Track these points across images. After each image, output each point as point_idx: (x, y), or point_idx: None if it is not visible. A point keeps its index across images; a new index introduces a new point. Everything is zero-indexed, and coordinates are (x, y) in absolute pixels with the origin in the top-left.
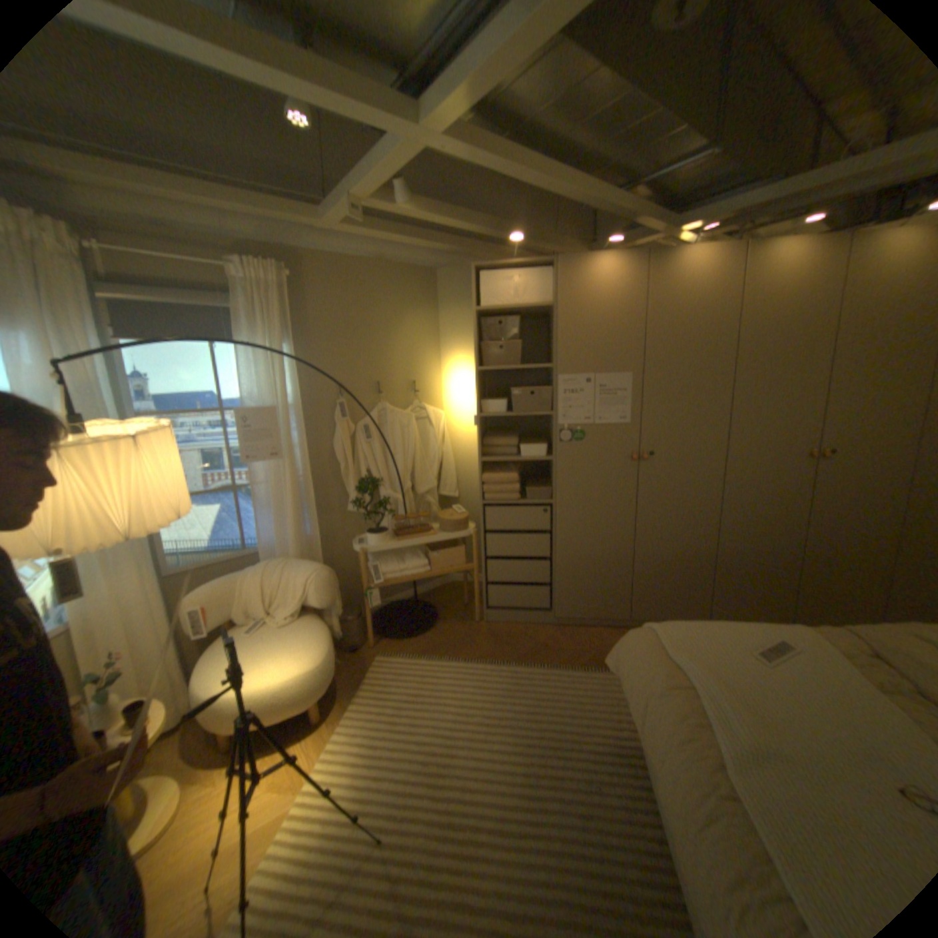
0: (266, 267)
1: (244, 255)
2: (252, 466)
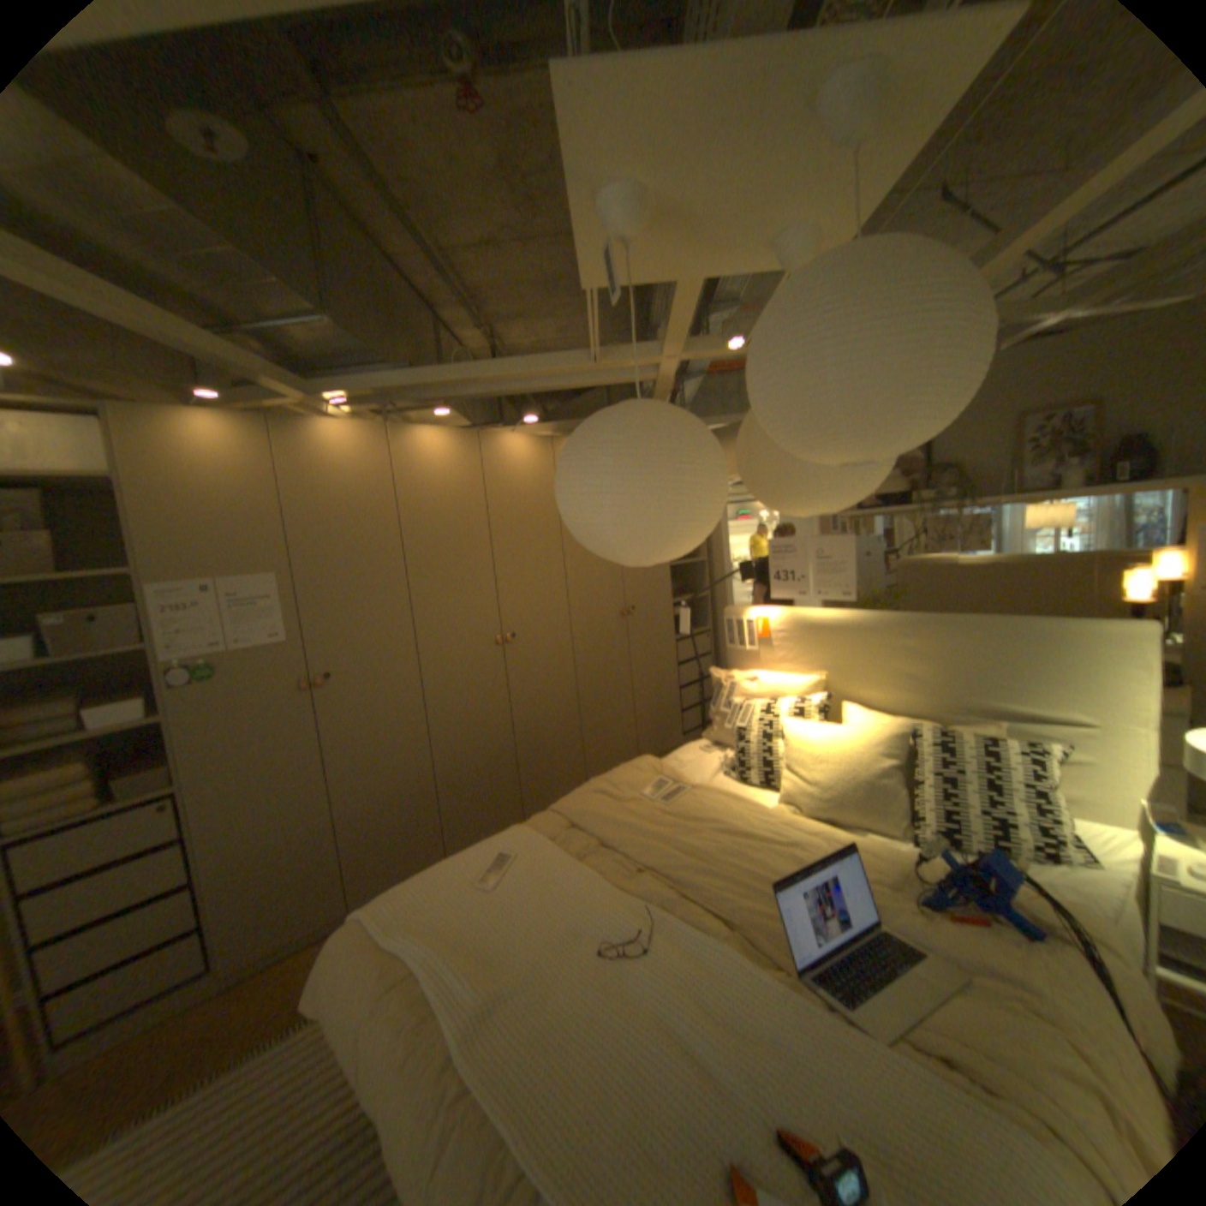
0: None
1: None
2: None
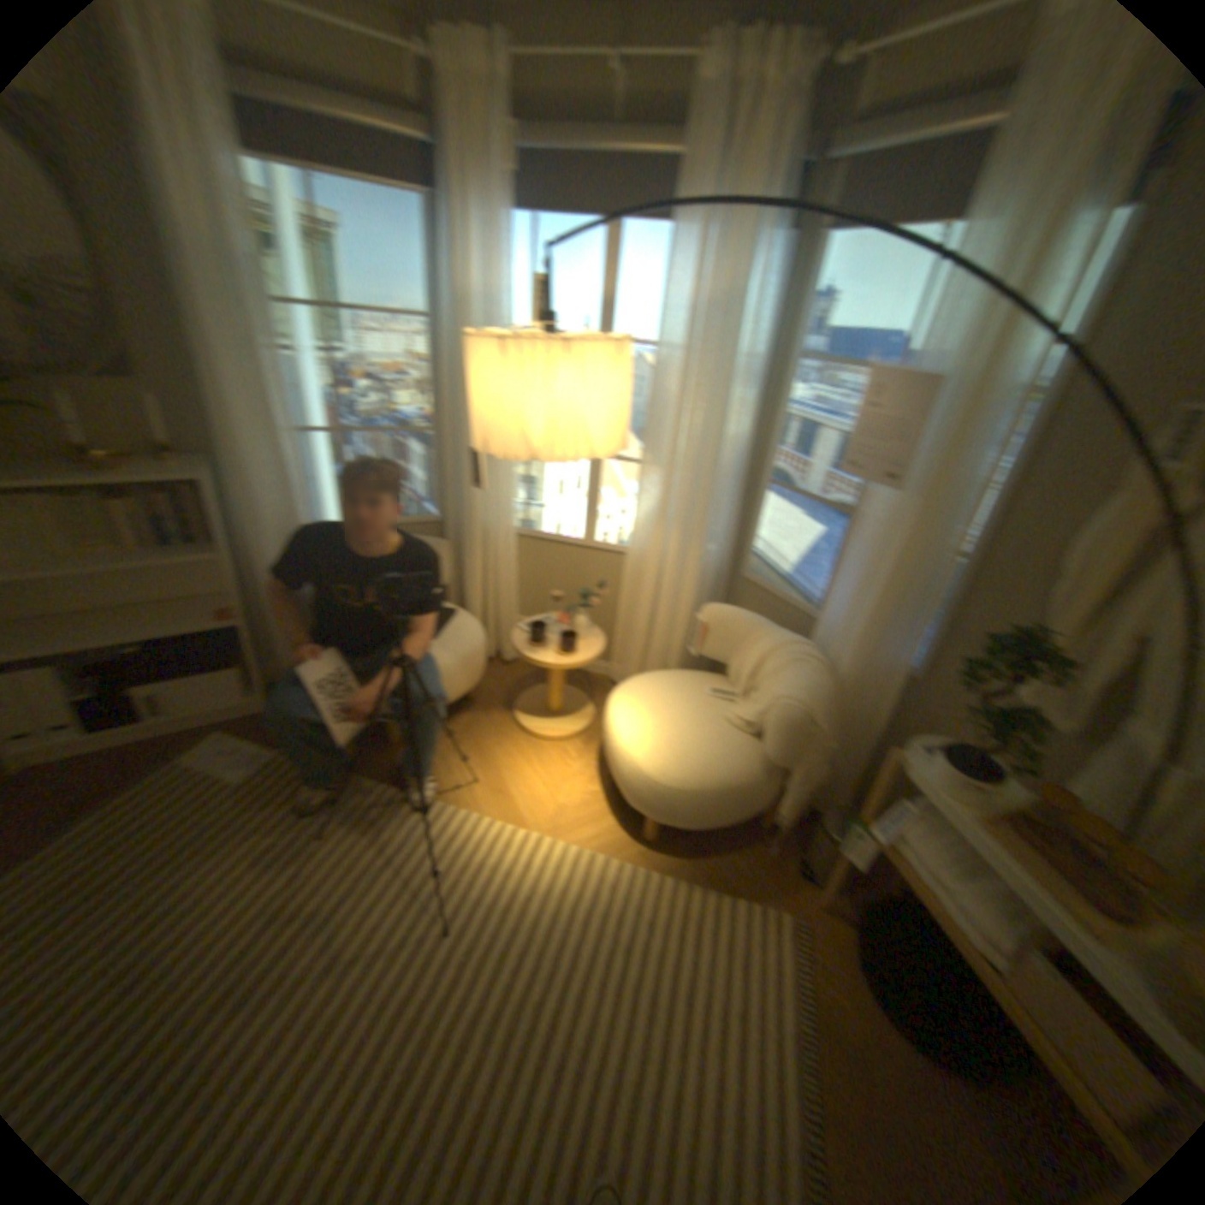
0: None
1: None
2: (874, 485)
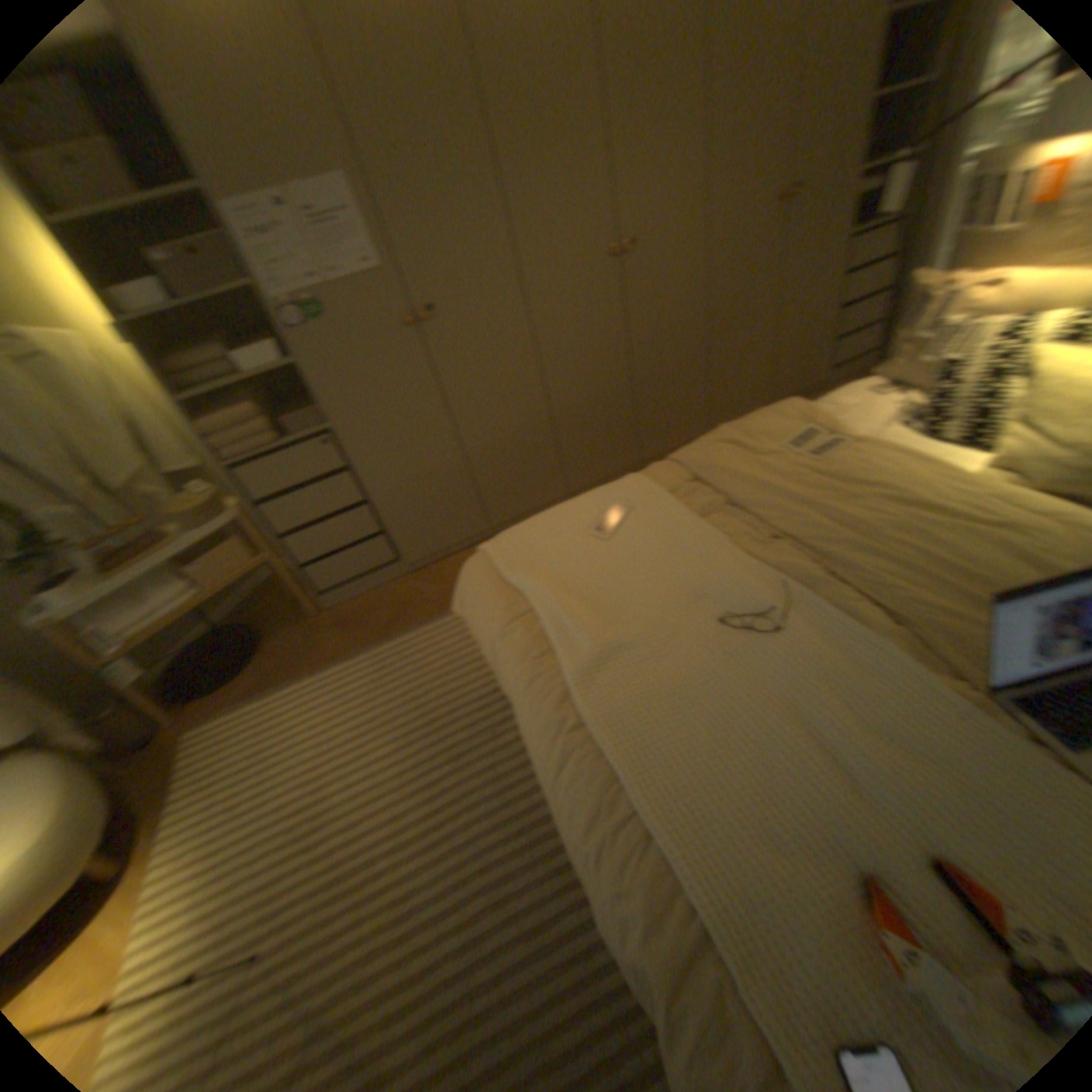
0: None
1: None
2: None
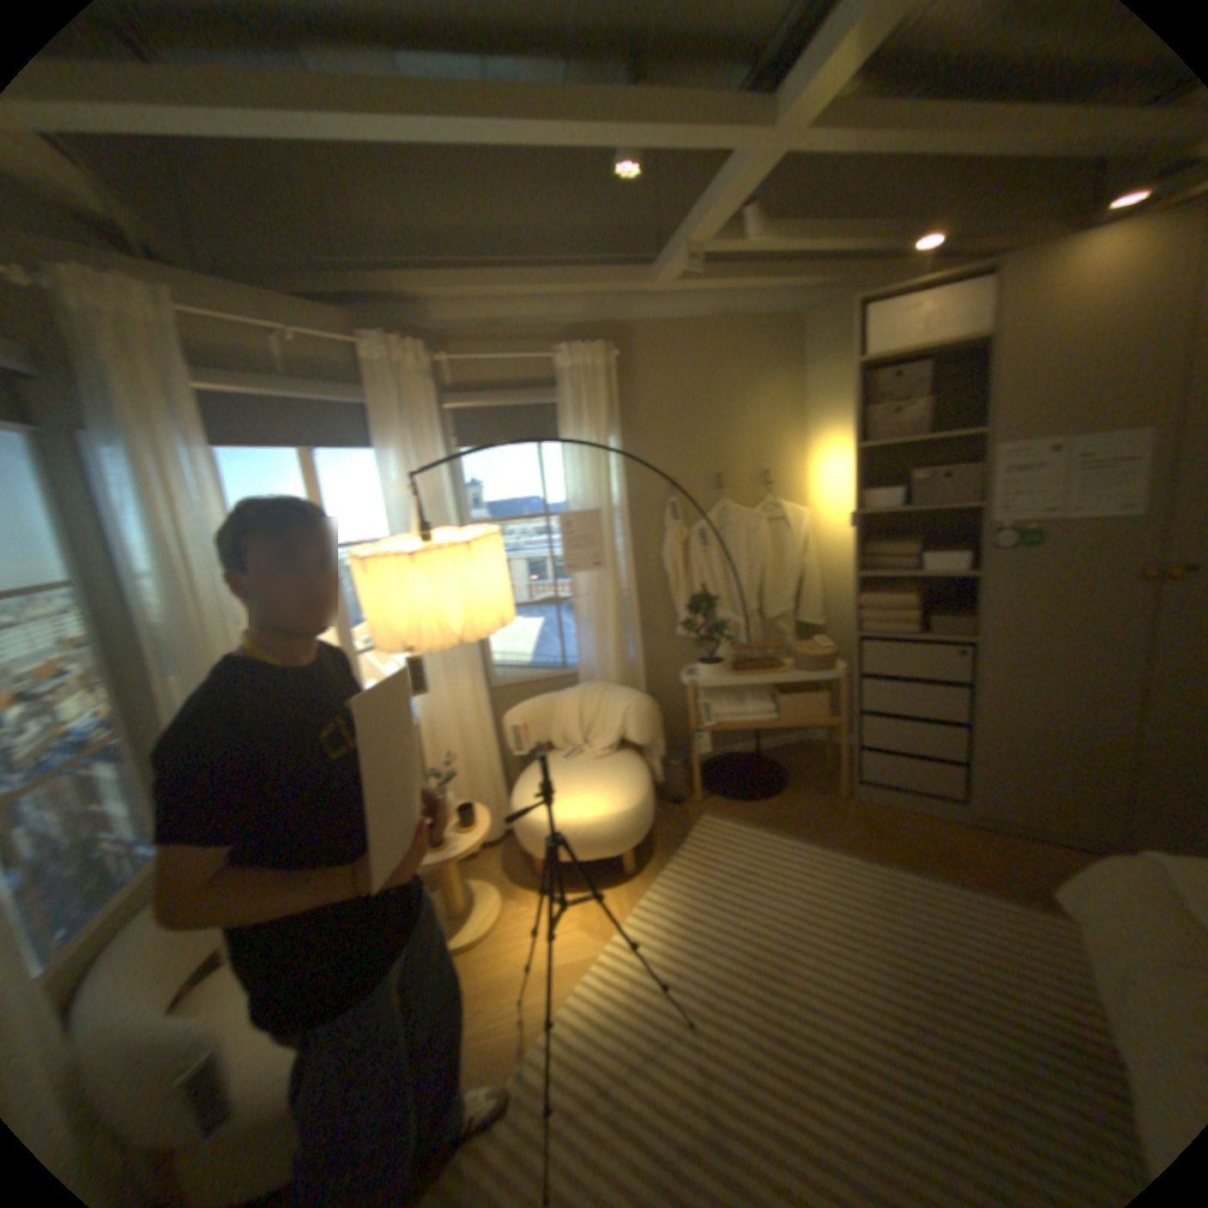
0: (594, 350)
1: (573, 340)
2: (576, 576)
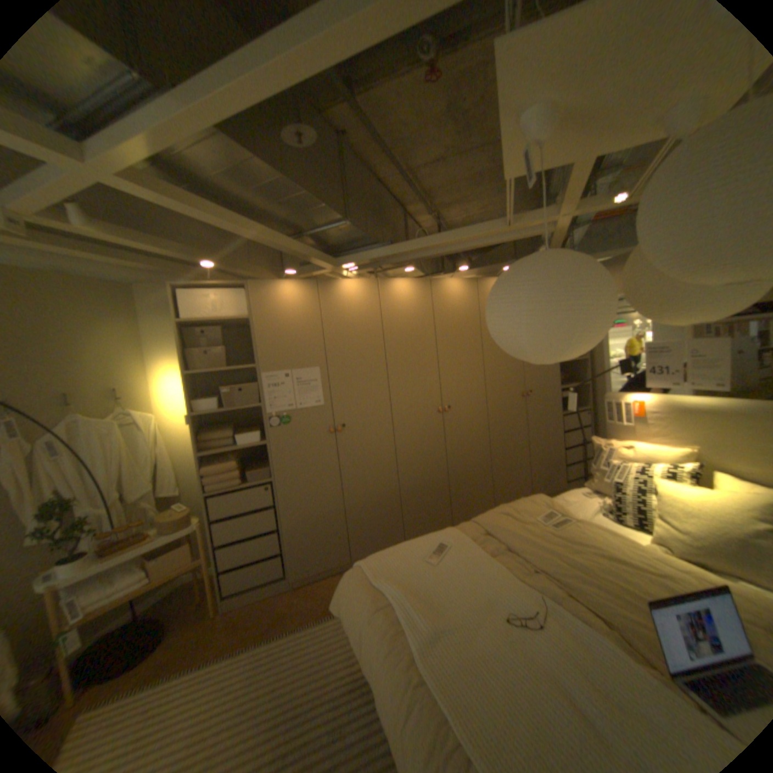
0: None
1: None
2: None
